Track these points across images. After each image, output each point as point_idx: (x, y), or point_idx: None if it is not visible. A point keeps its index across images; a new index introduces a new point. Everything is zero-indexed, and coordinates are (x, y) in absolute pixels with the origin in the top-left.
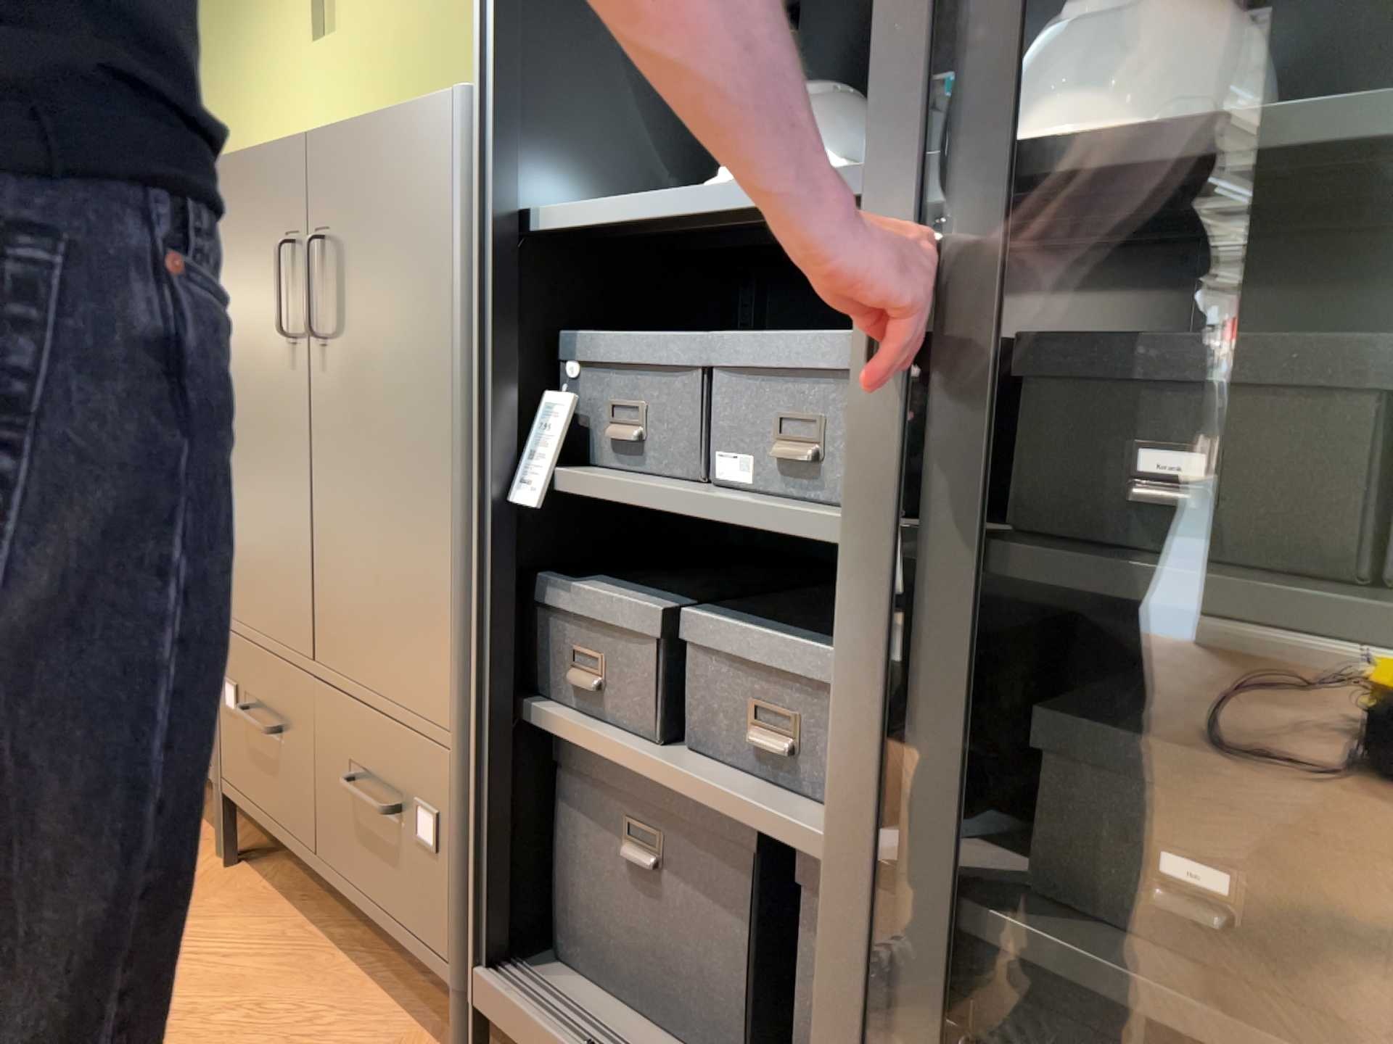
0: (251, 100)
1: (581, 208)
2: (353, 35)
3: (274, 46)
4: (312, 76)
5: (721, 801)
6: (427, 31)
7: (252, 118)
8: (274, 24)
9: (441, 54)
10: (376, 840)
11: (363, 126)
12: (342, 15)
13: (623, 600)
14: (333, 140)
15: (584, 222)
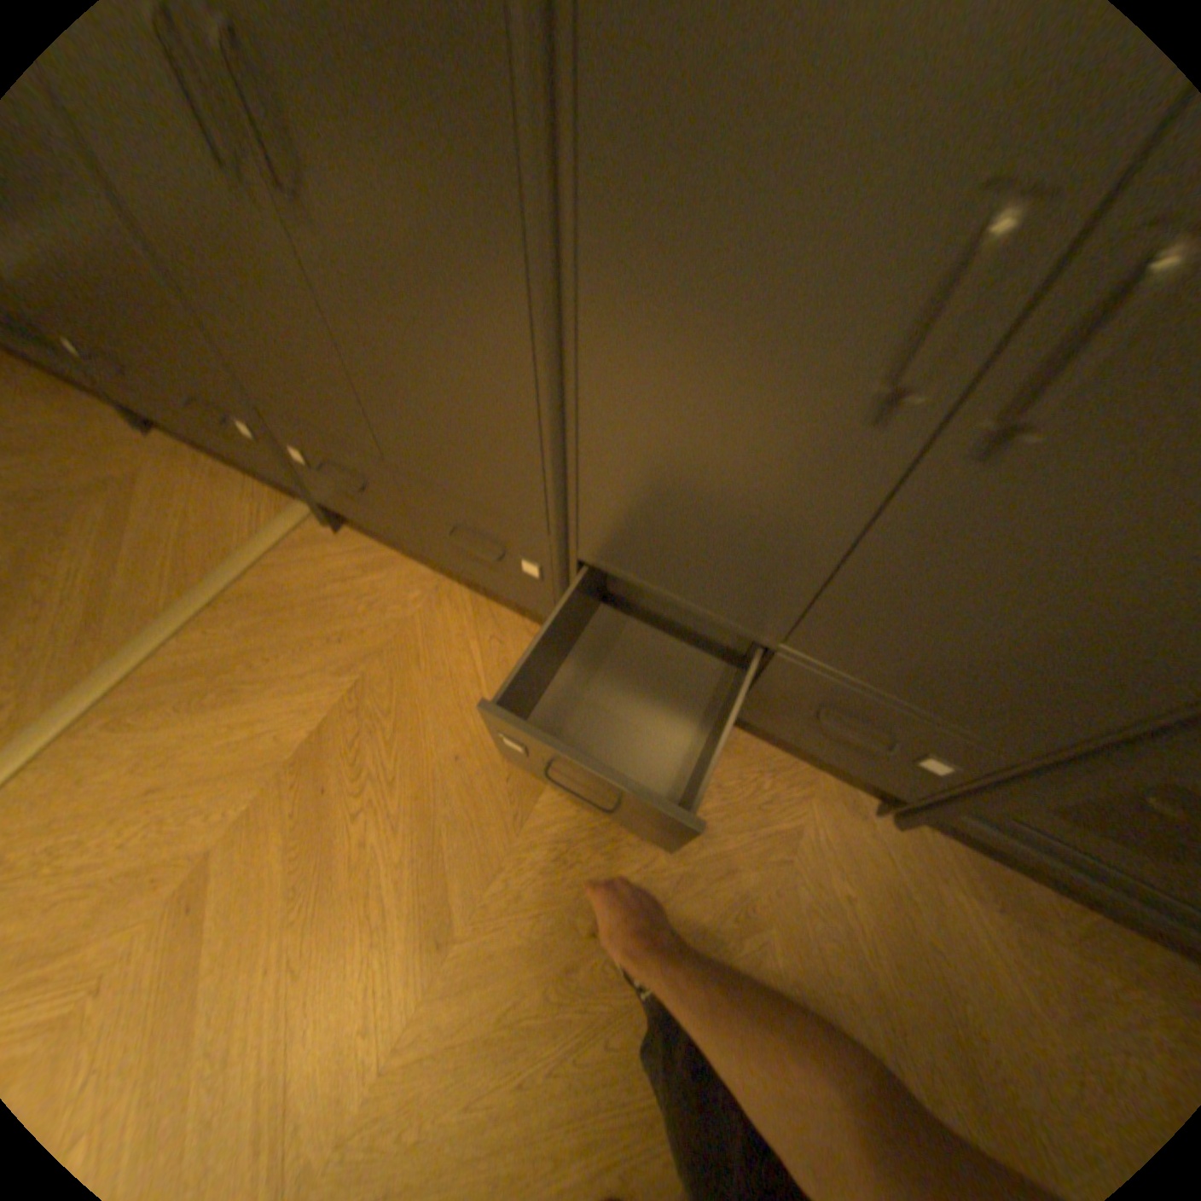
0: None
1: None
2: None
3: None
4: None
5: None
6: None
7: None
8: None
9: None
10: (841, 738)
11: None
12: None
13: None
14: None
15: None
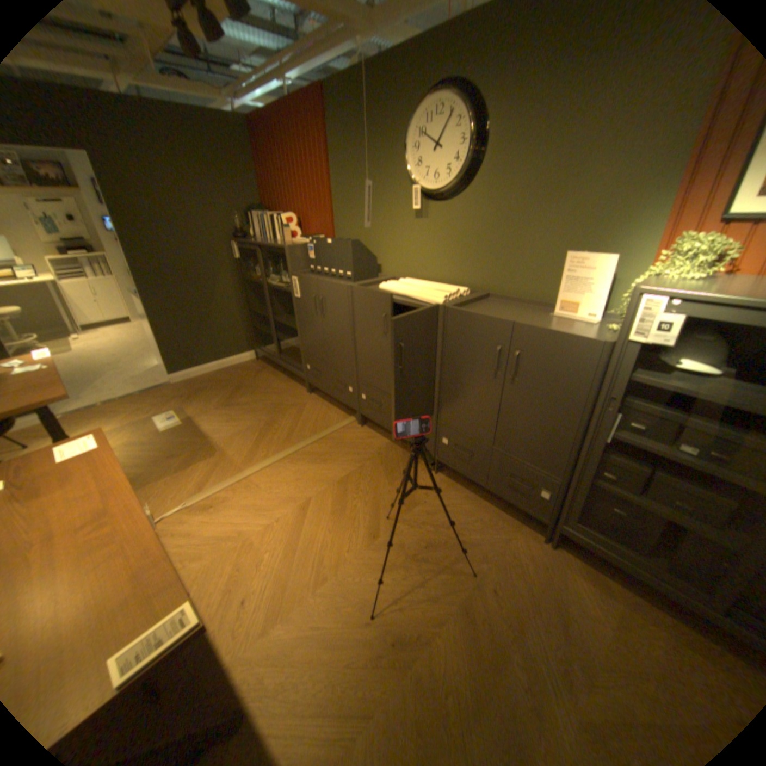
0: (379, 228)
1: (647, 379)
2: (438, 222)
3: (393, 214)
4: (414, 229)
5: (669, 515)
6: (479, 231)
7: (380, 235)
8: (393, 206)
9: (486, 241)
10: (519, 490)
11: (541, 325)
12: (432, 213)
13: (630, 462)
14: (531, 329)
15: (646, 382)
